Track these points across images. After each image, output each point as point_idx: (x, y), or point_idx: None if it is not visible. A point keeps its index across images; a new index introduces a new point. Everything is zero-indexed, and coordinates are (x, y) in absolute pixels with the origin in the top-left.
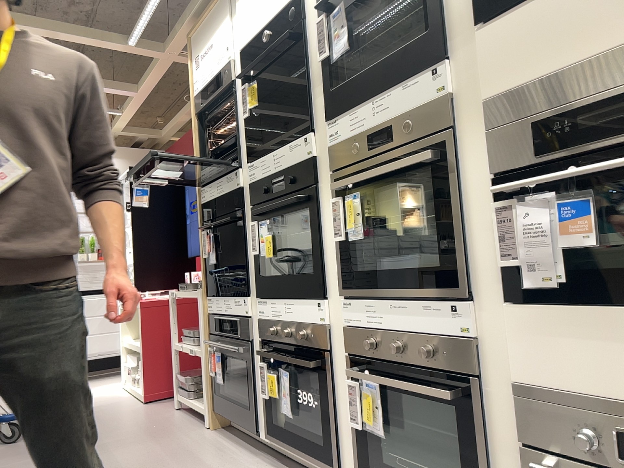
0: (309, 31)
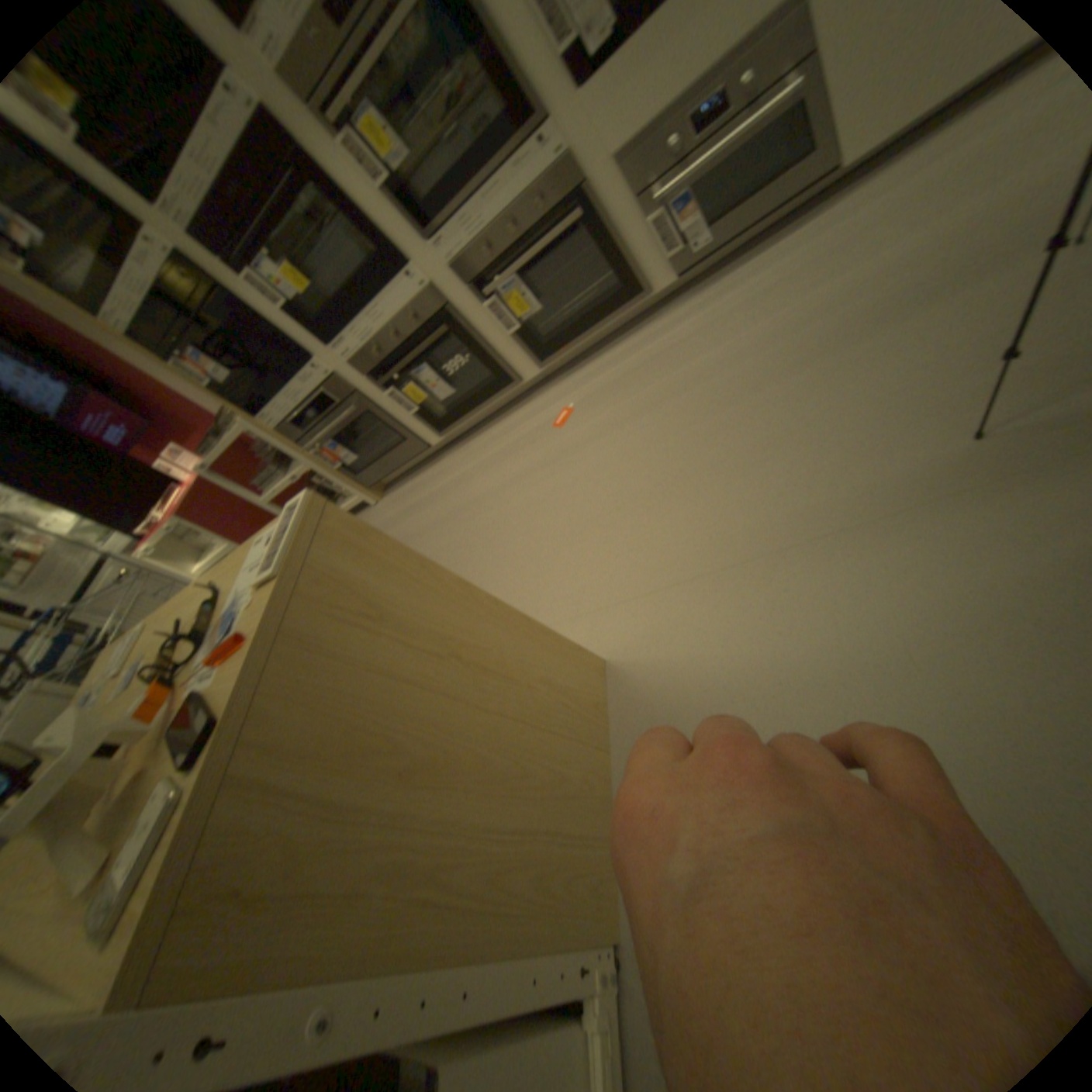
0: None
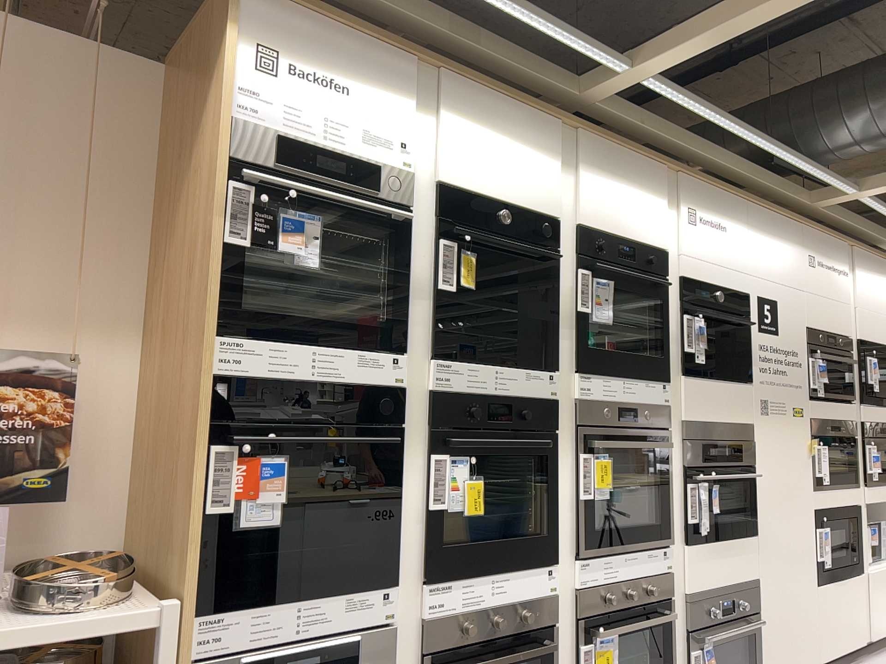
0: (563, 272)
